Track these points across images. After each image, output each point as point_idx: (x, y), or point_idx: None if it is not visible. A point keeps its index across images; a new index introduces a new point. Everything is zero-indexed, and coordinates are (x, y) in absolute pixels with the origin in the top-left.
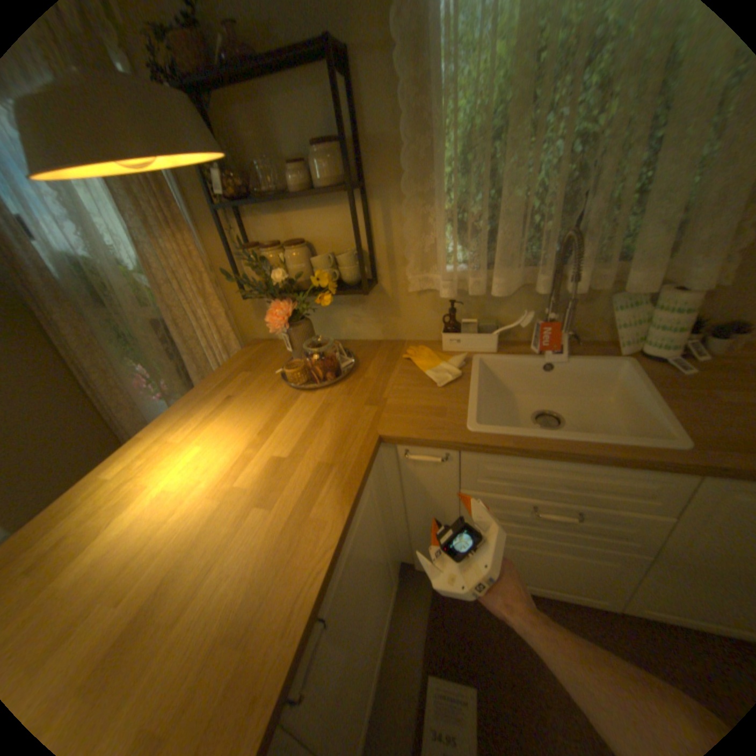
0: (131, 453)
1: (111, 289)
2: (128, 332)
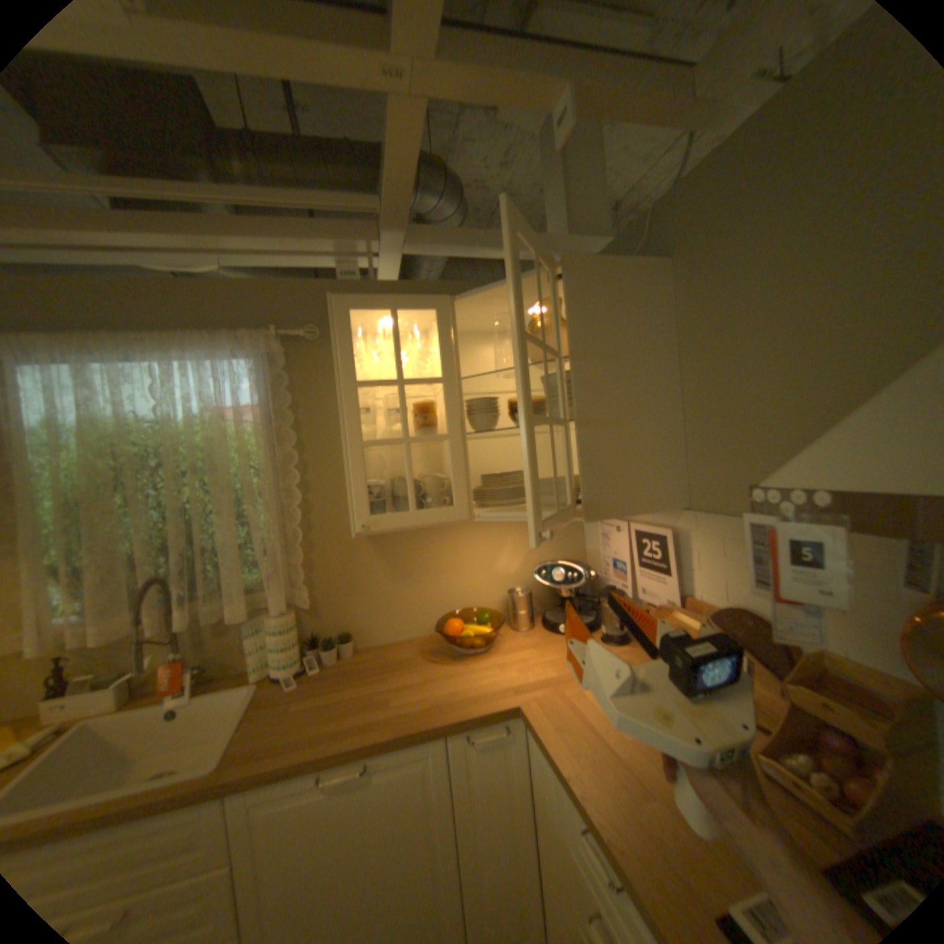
0: None
1: None
2: None
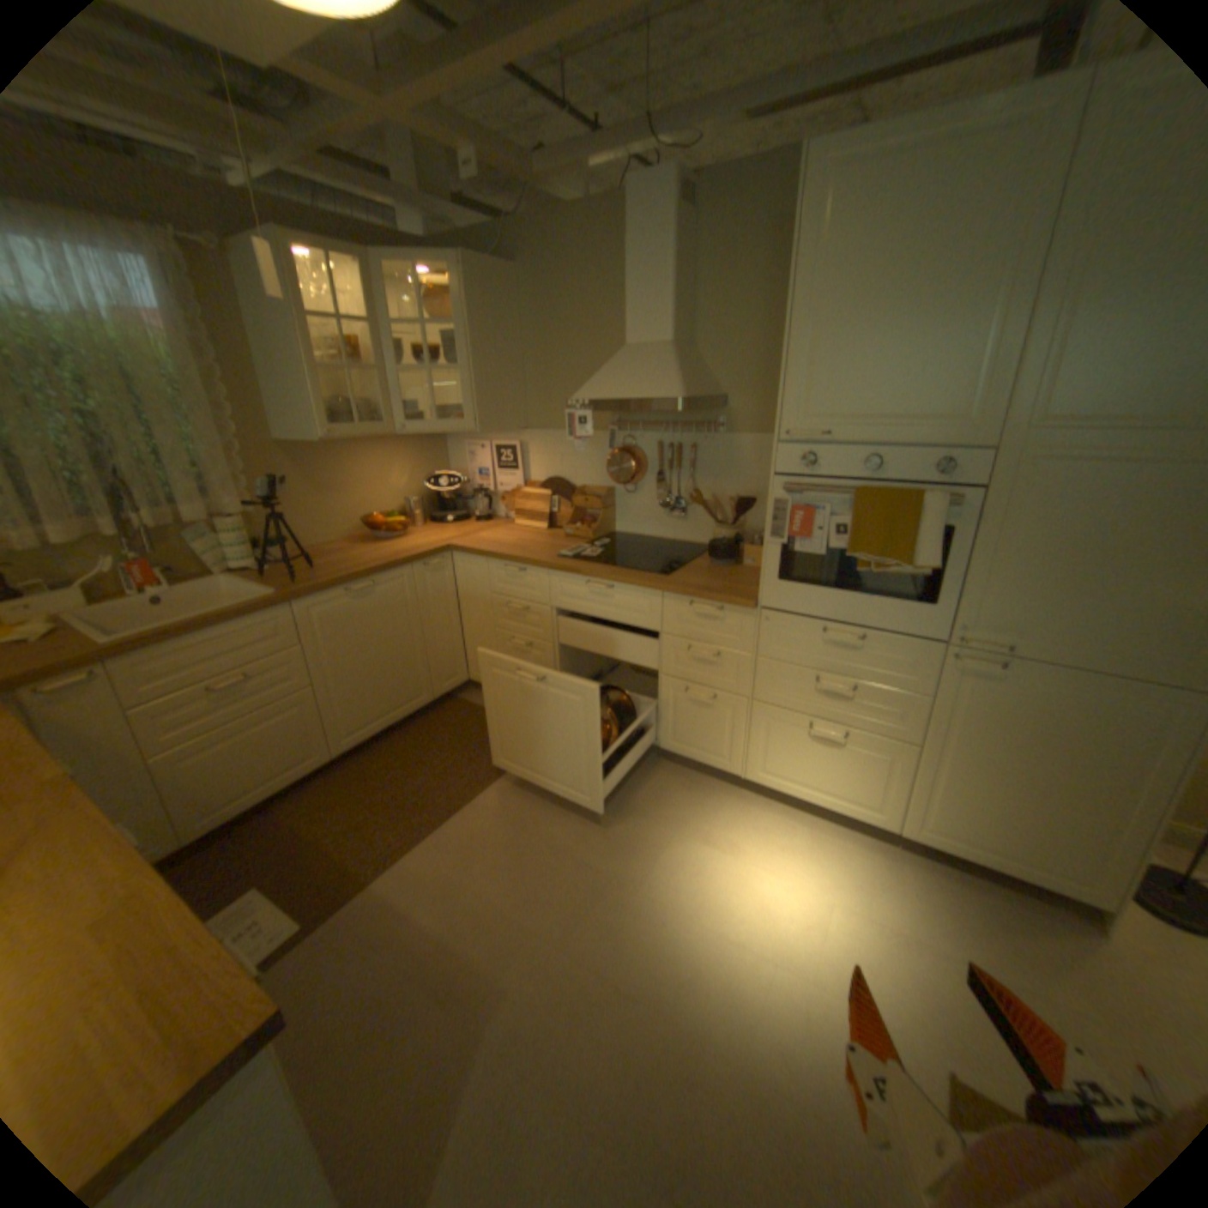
0: None
1: None
2: None
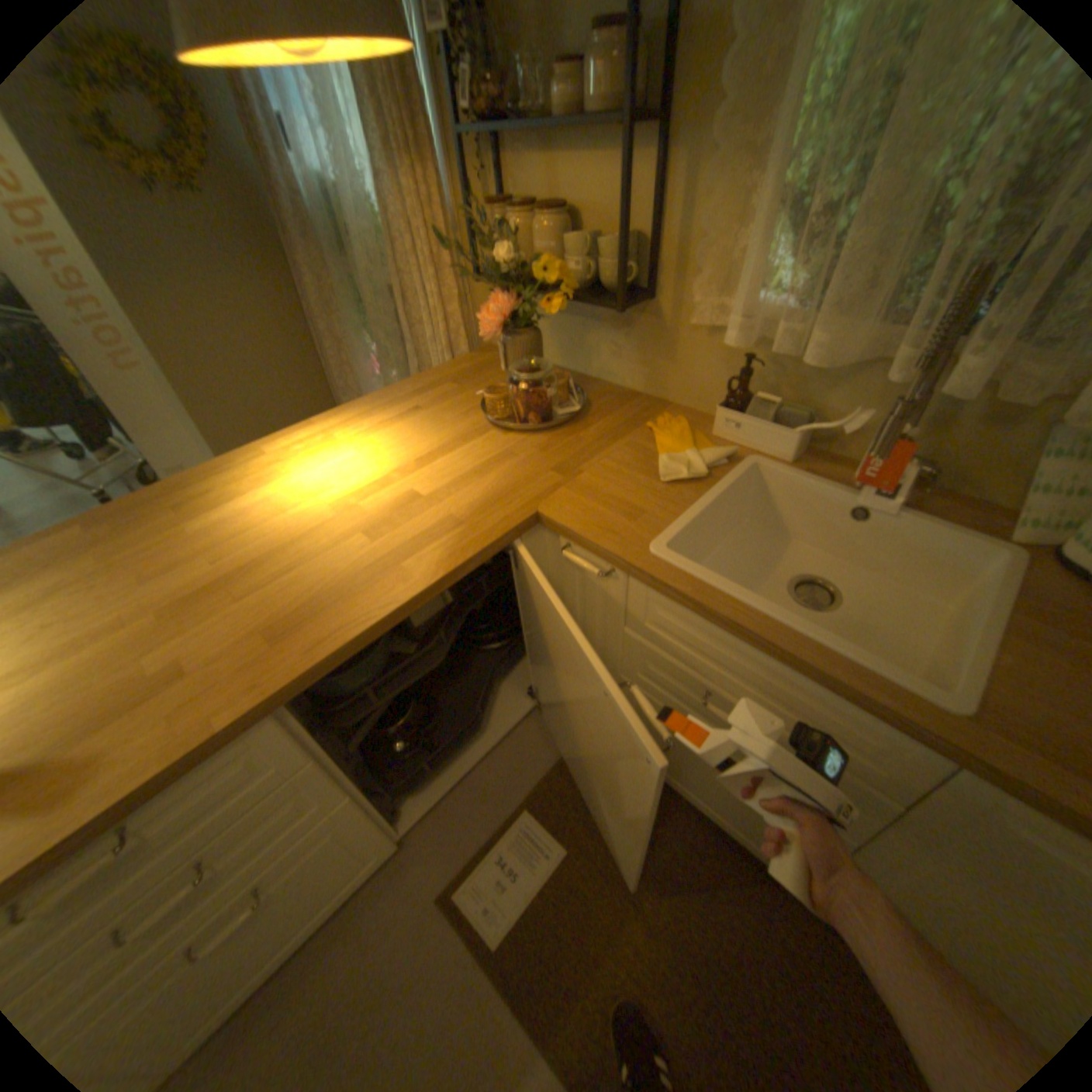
0: (297, 435)
1: (352, 235)
2: (369, 298)
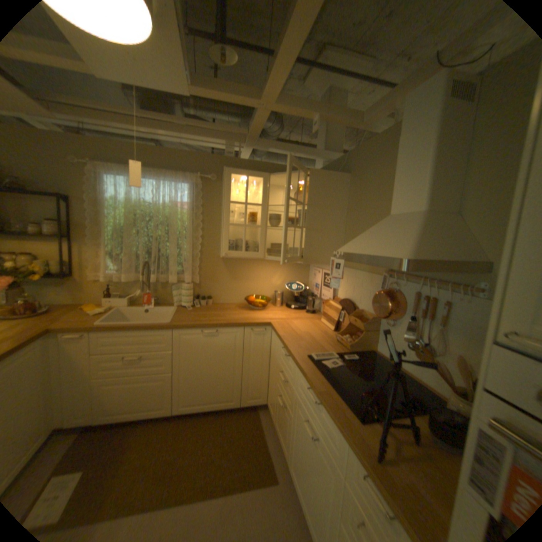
0: None
1: None
2: None
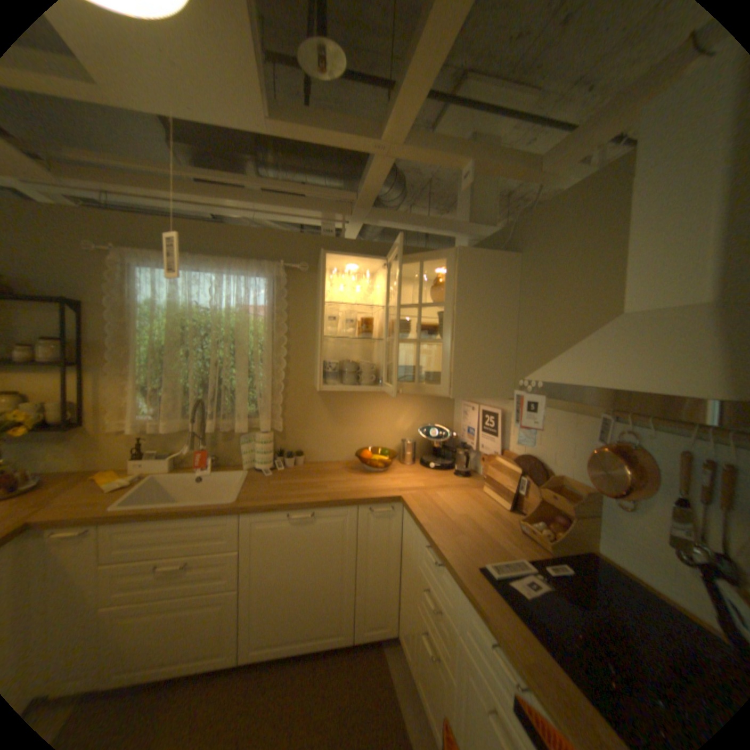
0: None
1: None
2: None
